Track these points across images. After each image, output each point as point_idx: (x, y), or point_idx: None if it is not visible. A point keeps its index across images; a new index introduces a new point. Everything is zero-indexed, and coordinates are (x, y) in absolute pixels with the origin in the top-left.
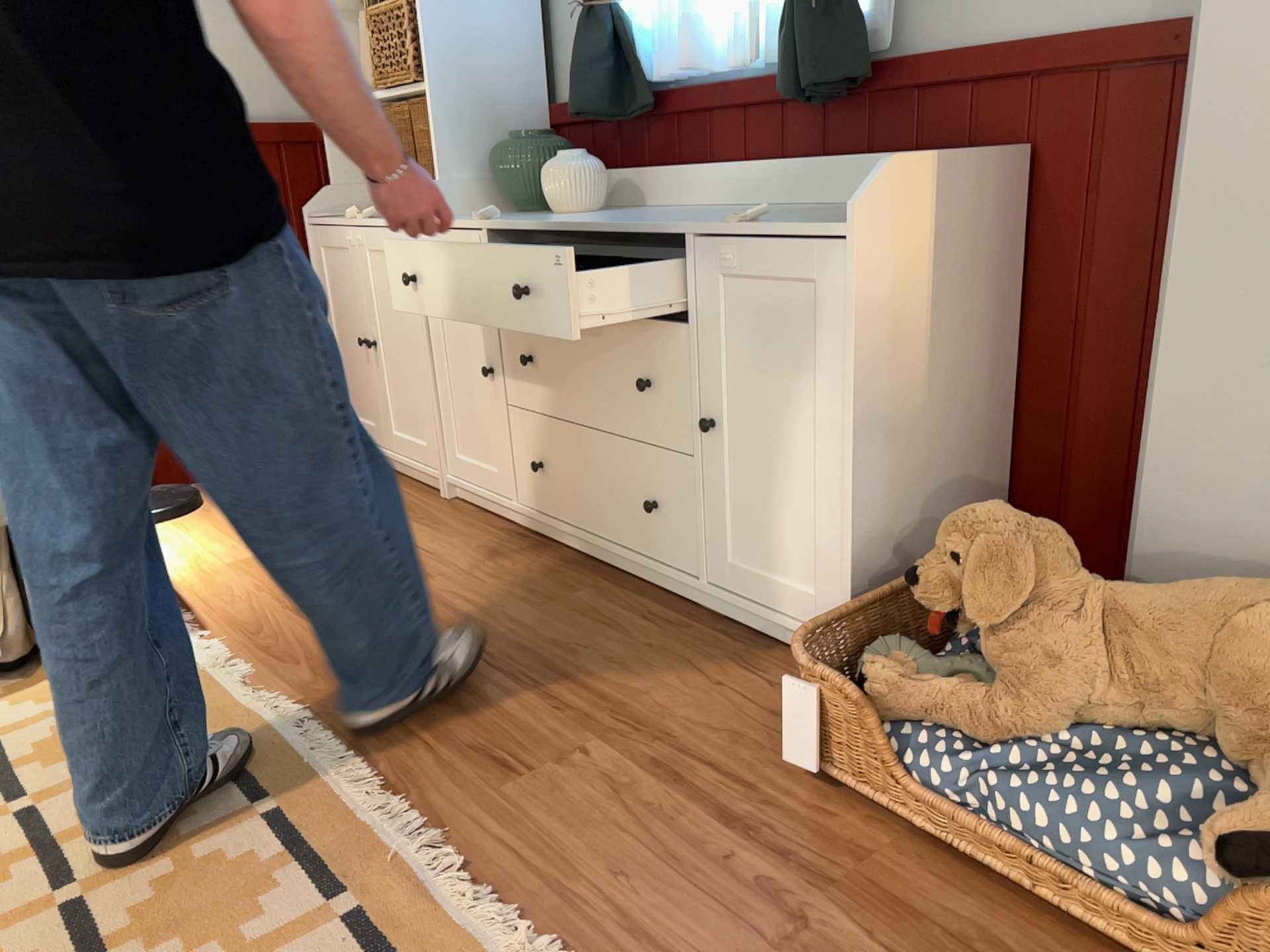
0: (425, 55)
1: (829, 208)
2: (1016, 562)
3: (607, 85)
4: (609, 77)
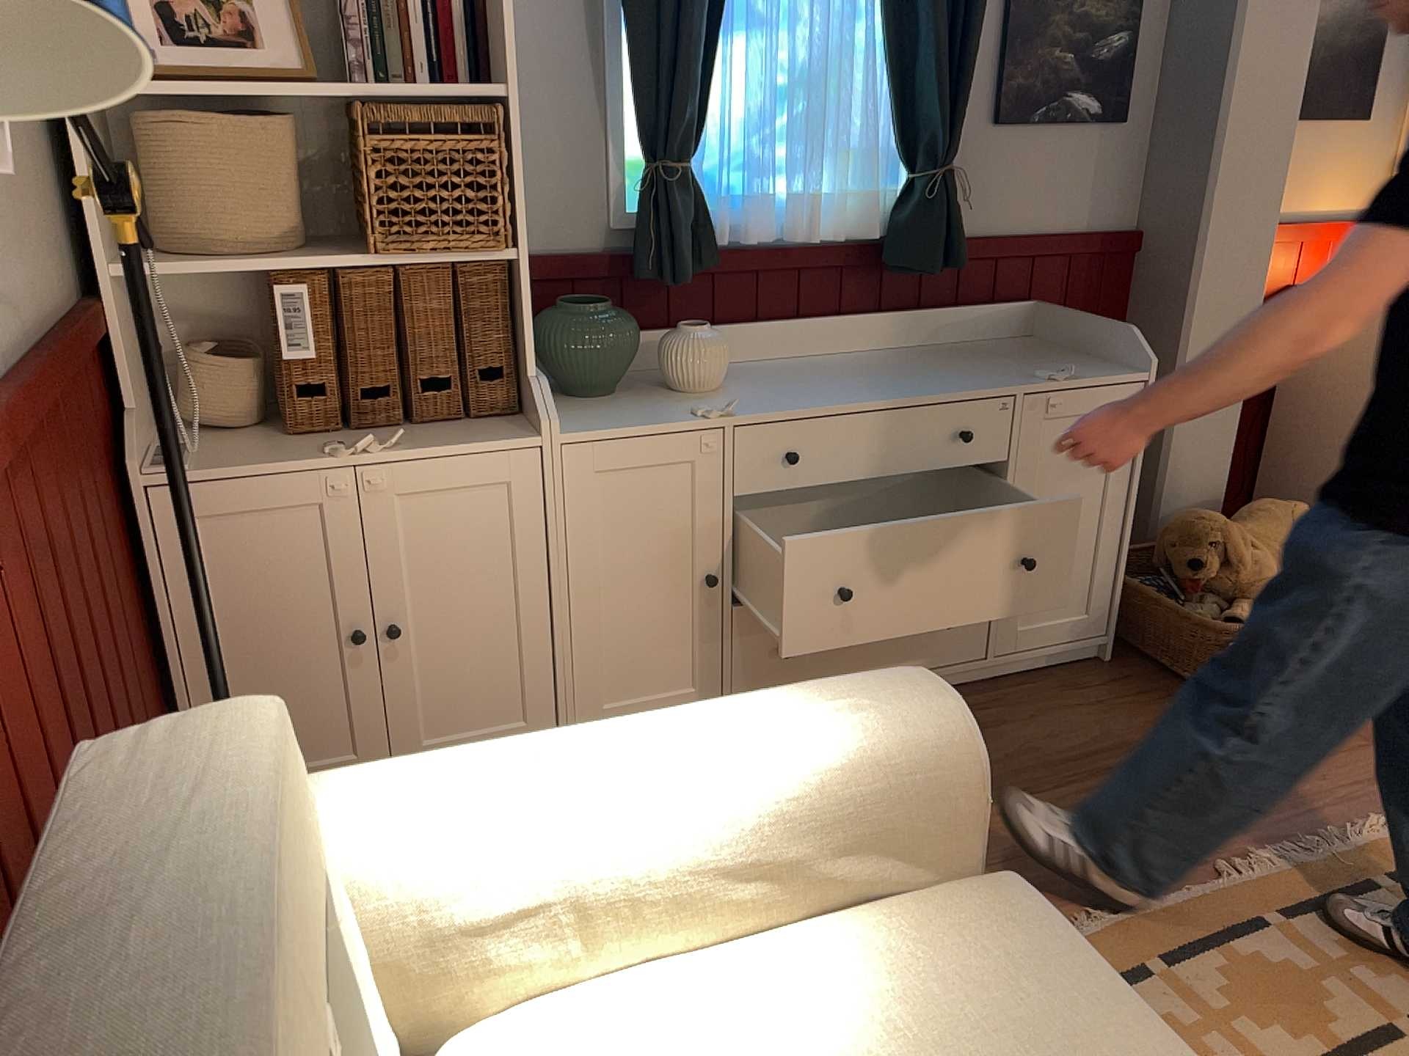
0: (520, 212)
1: (926, 351)
2: (1237, 533)
3: (694, 248)
4: (694, 240)
